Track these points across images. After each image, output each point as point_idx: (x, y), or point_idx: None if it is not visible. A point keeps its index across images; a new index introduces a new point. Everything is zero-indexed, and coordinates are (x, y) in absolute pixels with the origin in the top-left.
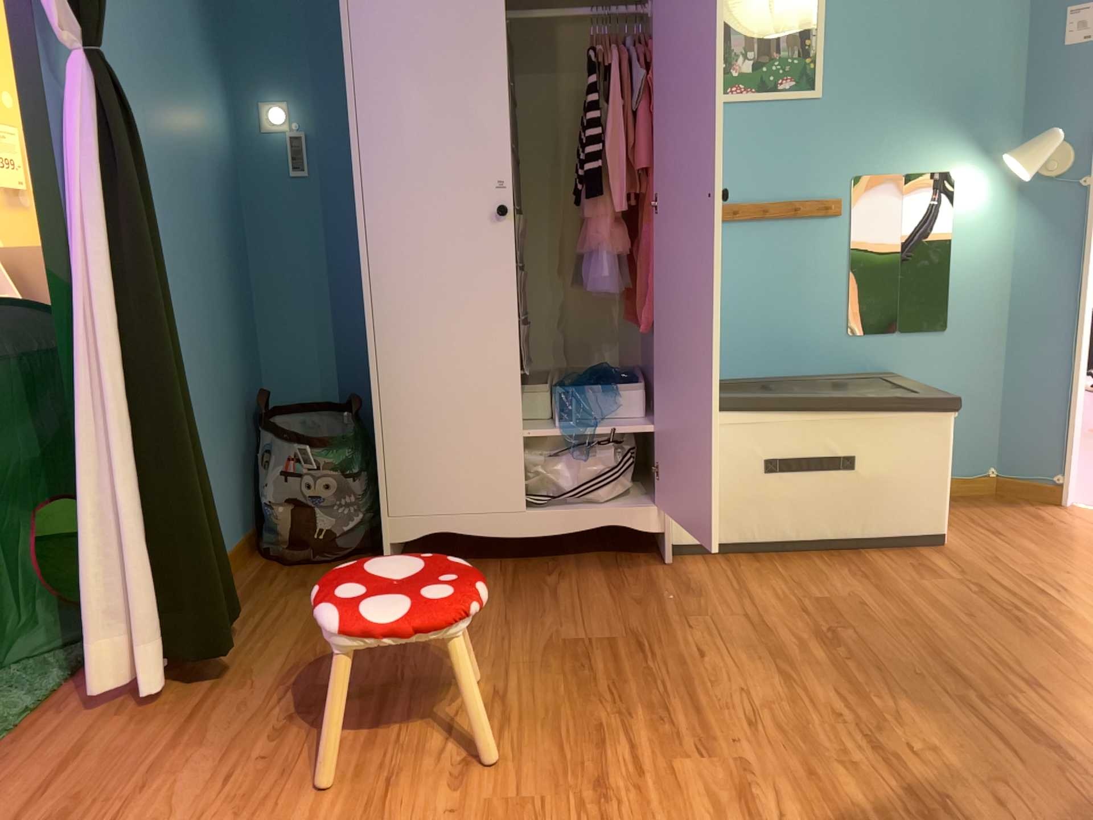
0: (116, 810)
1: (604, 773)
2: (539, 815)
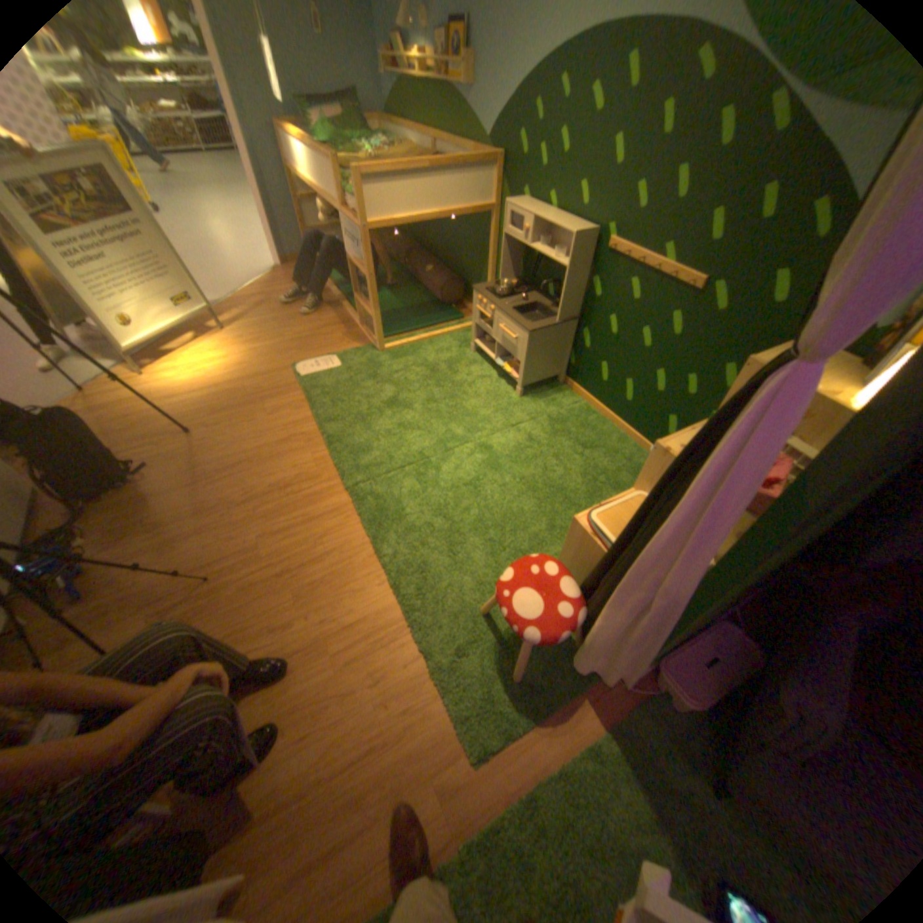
0: (336, 763)
1: (266, 571)
2: (295, 581)
